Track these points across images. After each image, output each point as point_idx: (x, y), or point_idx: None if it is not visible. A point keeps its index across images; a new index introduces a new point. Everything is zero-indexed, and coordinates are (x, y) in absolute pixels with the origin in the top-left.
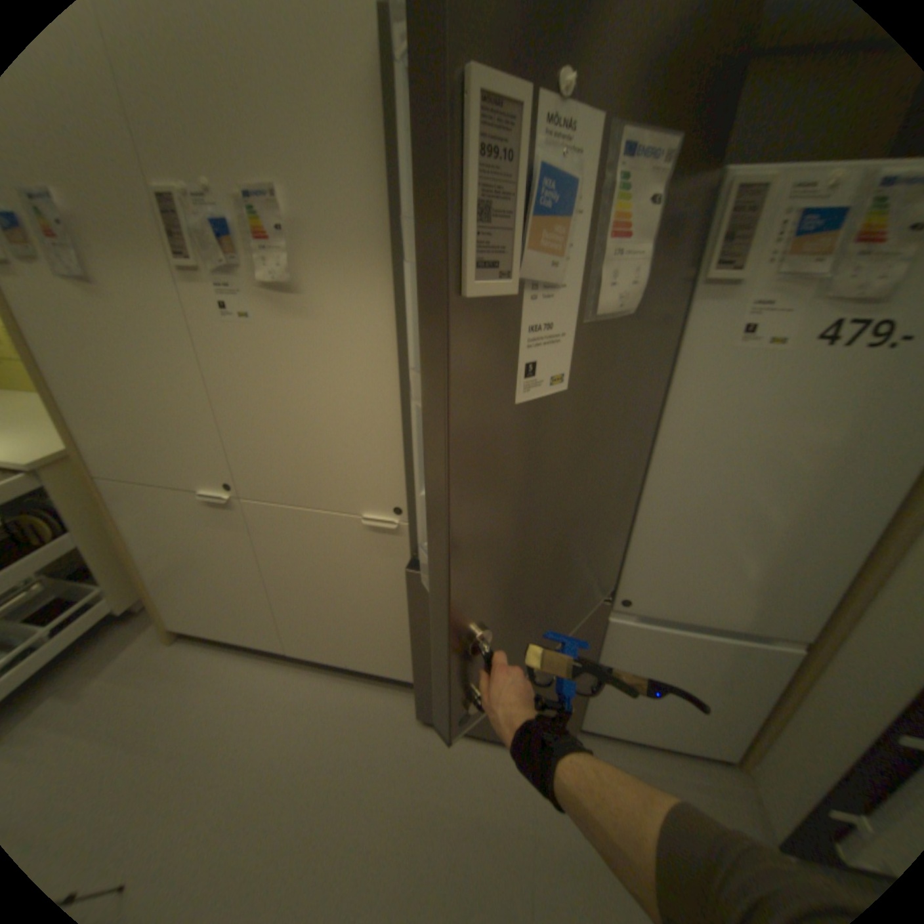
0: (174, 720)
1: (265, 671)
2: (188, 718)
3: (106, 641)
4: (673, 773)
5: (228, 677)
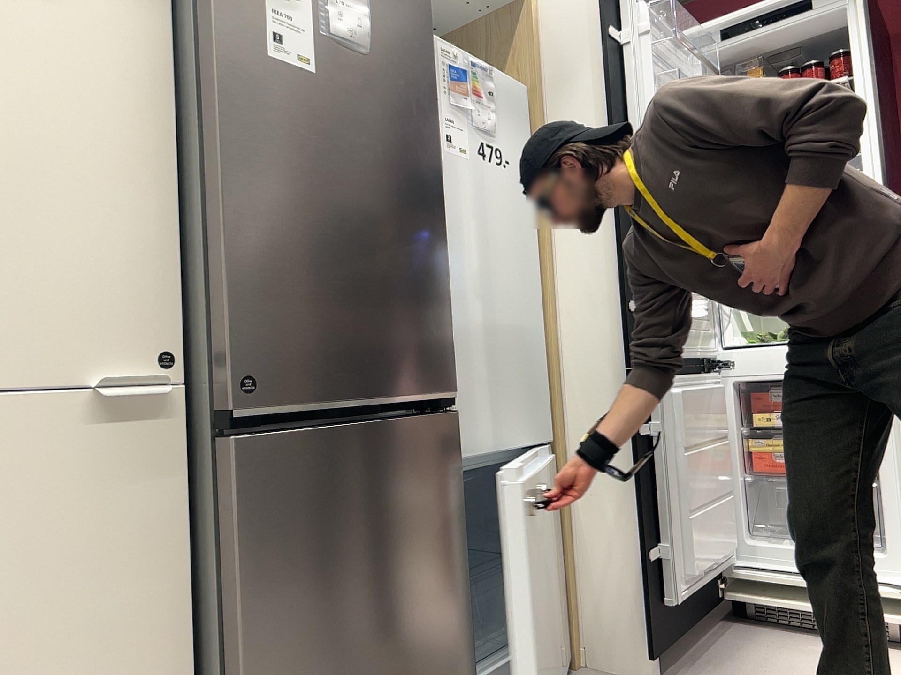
0: None
1: None
2: None
3: None
4: None
5: None
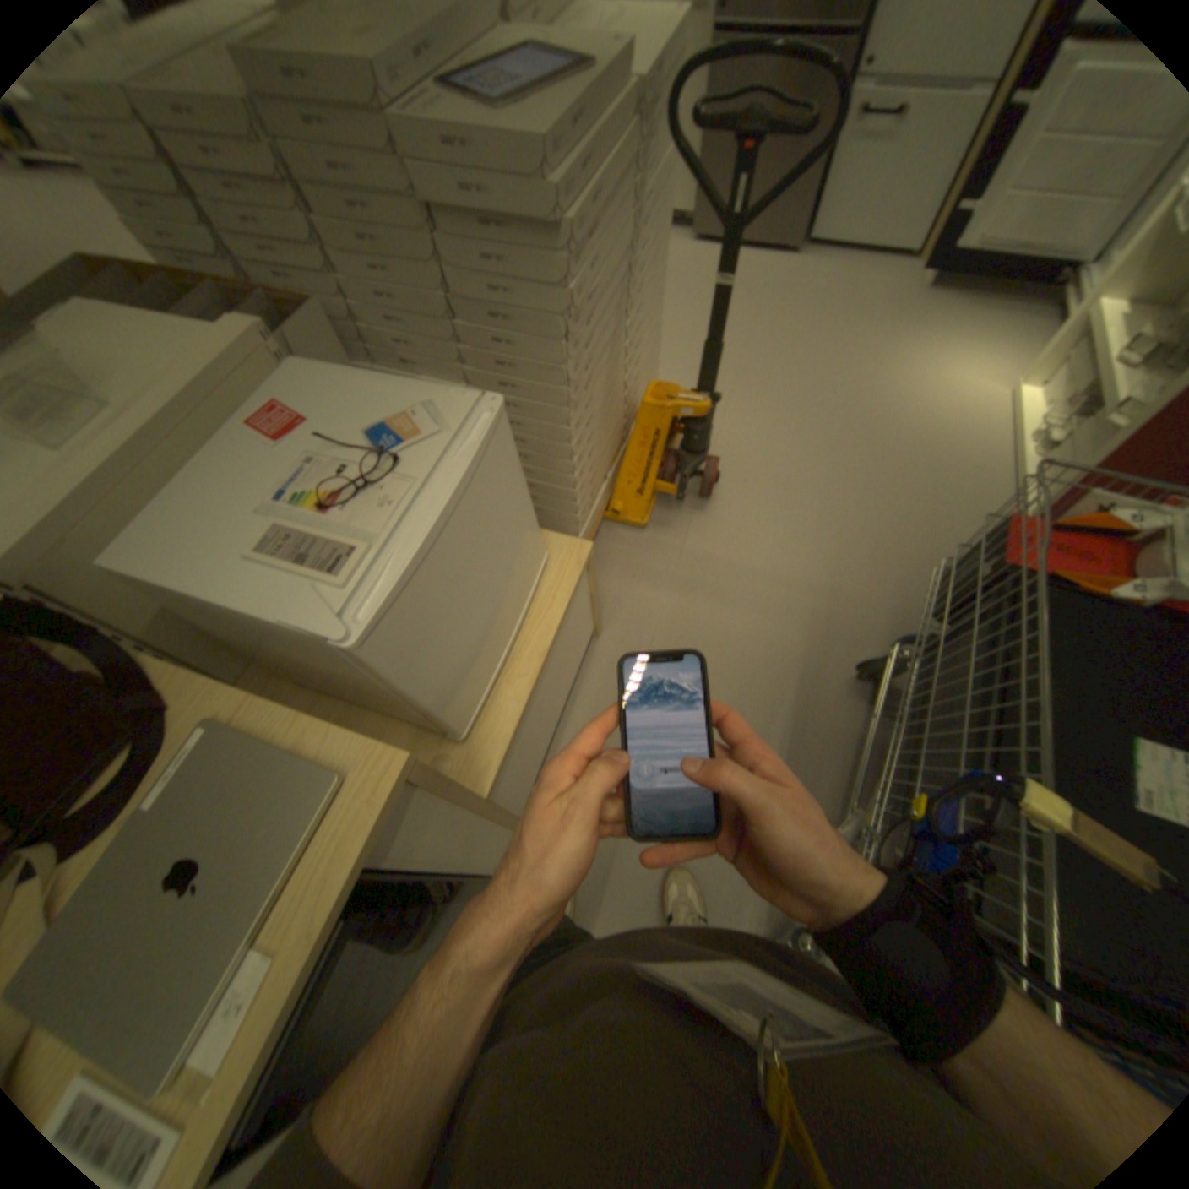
0: None
1: None
2: None
3: None
4: (871, 261)
5: None
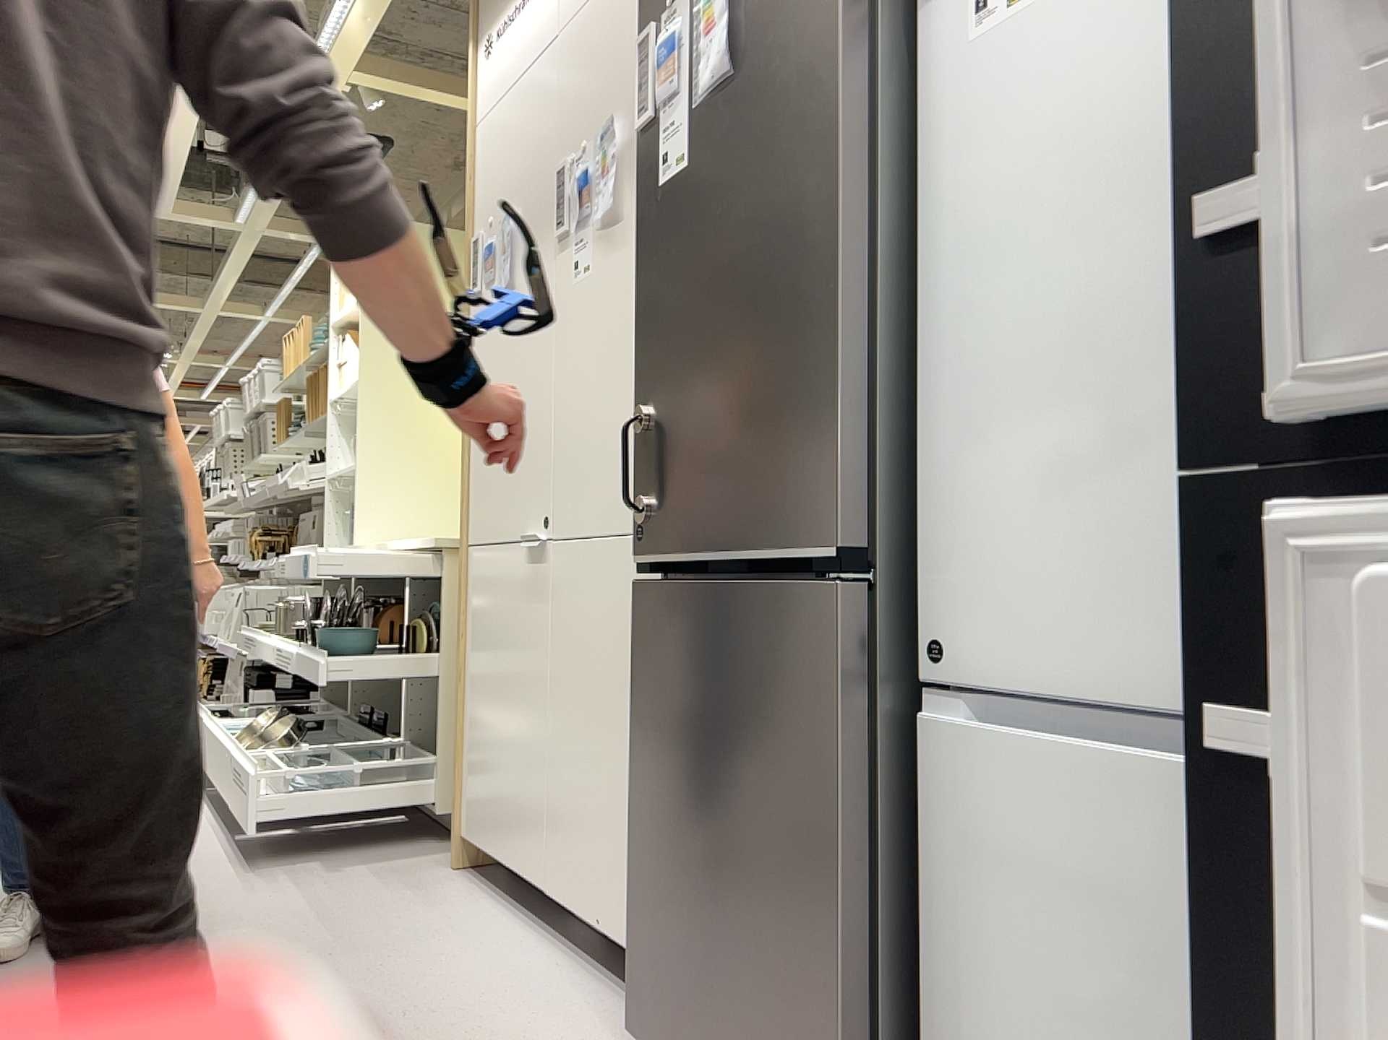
0: (377, 920)
1: (513, 927)
2: (390, 924)
3: (405, 847)
4: None
5: (468, 915)
